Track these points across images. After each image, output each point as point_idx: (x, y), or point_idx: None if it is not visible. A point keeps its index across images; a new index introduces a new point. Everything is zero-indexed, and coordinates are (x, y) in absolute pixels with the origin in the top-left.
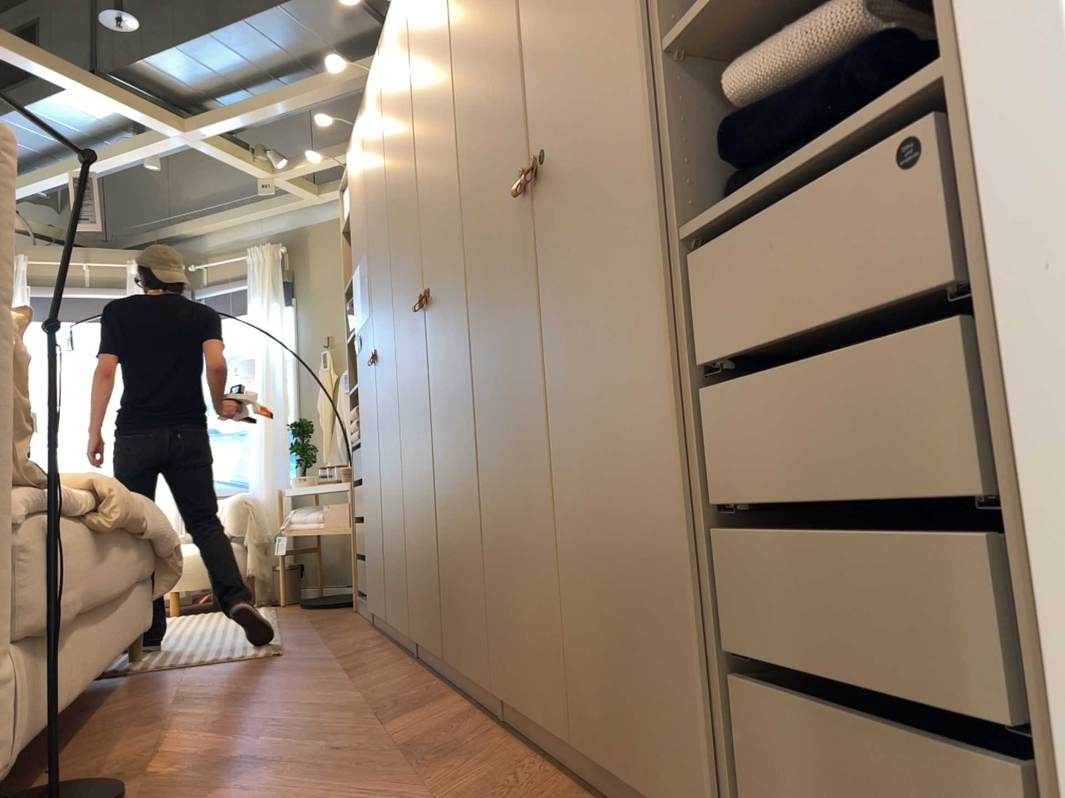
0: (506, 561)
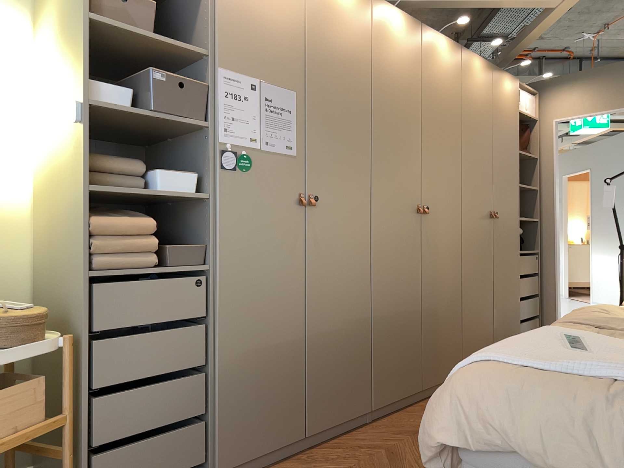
0: (474, 325)
